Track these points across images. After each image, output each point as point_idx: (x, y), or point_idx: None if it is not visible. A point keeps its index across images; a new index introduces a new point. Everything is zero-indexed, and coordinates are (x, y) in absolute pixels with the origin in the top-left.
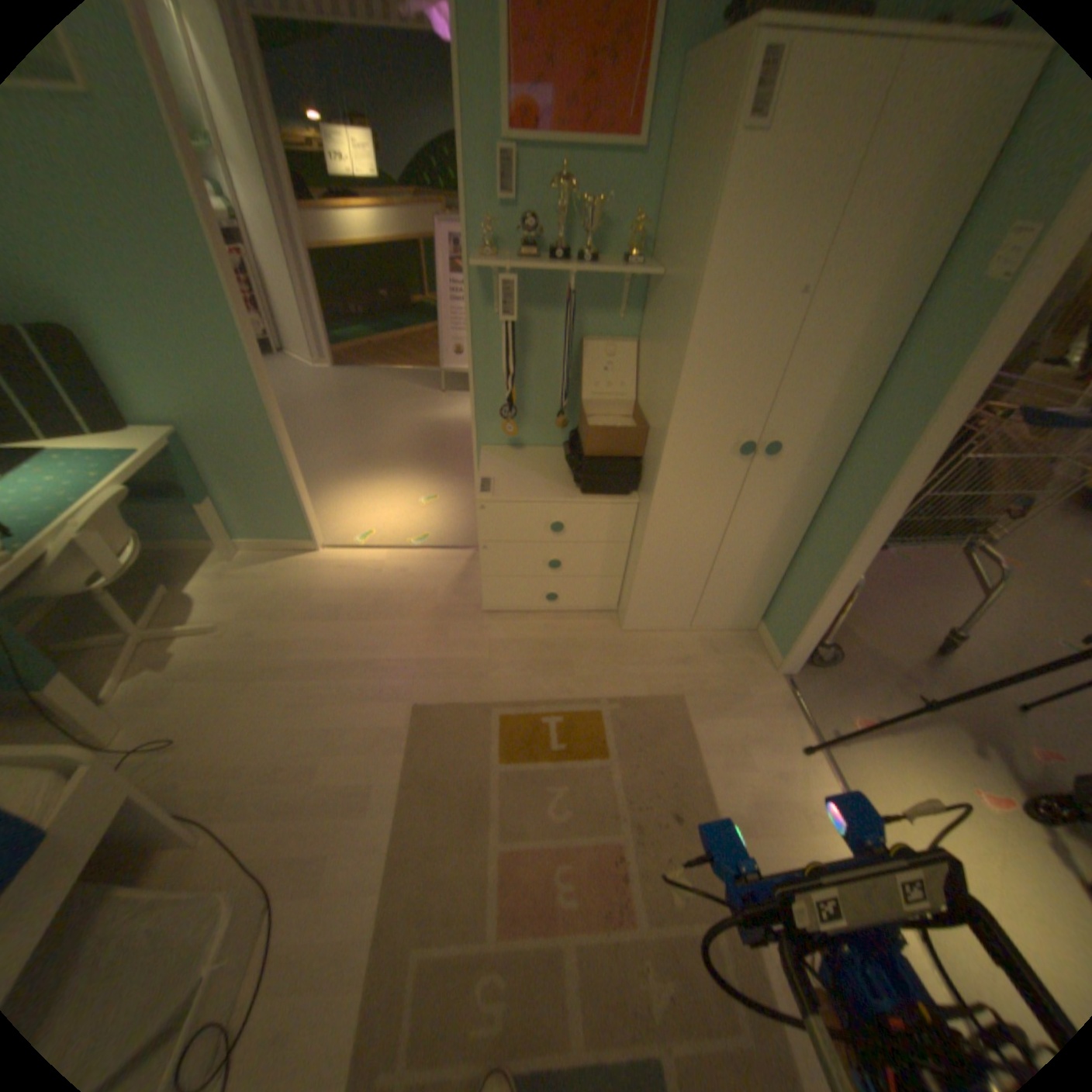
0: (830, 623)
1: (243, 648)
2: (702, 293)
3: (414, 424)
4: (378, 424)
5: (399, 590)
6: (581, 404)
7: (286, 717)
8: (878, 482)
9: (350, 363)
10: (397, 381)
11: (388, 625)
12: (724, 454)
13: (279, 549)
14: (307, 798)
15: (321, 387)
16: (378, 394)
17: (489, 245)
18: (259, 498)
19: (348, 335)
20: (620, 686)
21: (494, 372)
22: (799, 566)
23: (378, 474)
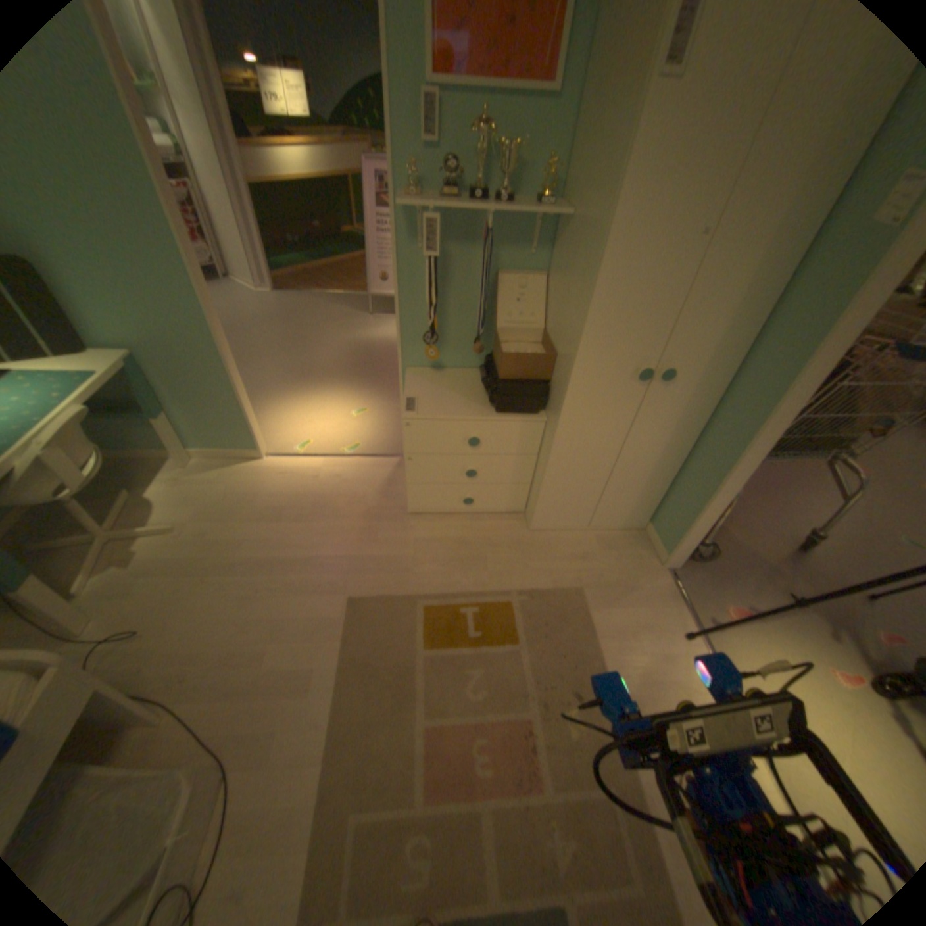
0: (711, 526)
1: (197, 547)
2: (612, 234)
3: (345, 343)
4: (313, 343)
5: (334, 494)
6: (496, 331)
7: (236, 609)
8: (761, 406)
9: (287, 287)
10: (329, 304)
11: (325, 526)
12: (624, 379)
13: (227, 457)
14: (256, 681)
15: (262, 309)
16: (313, 315)
17: (414, 184)
18: (208, 413)
19: (285, 261)
20: (528, 580)
21: (418, 302)
22: (685, 476)
23: (313, 388)
